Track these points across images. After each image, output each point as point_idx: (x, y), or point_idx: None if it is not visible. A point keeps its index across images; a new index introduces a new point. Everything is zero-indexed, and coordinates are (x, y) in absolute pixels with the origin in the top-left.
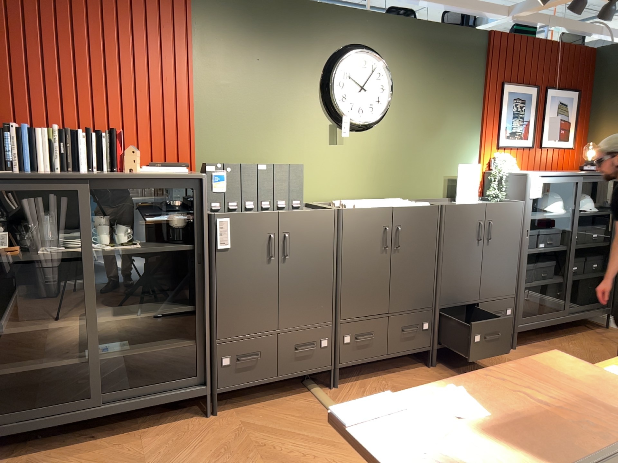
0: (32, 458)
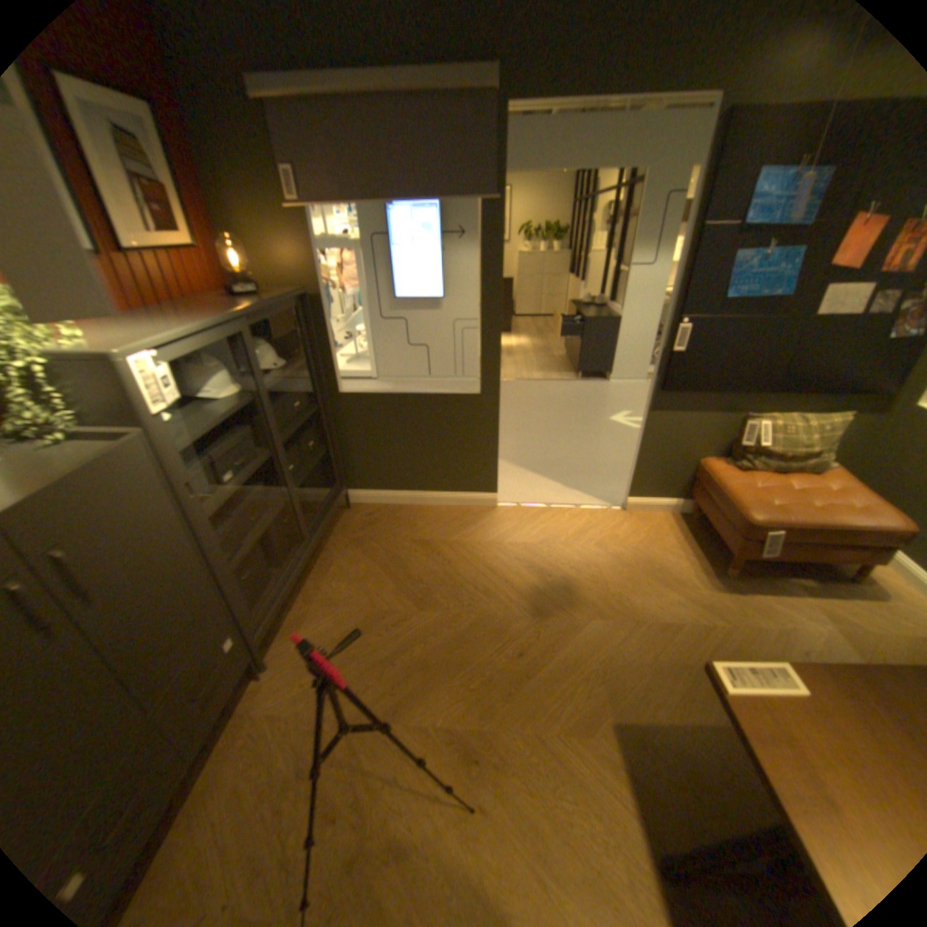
0: None
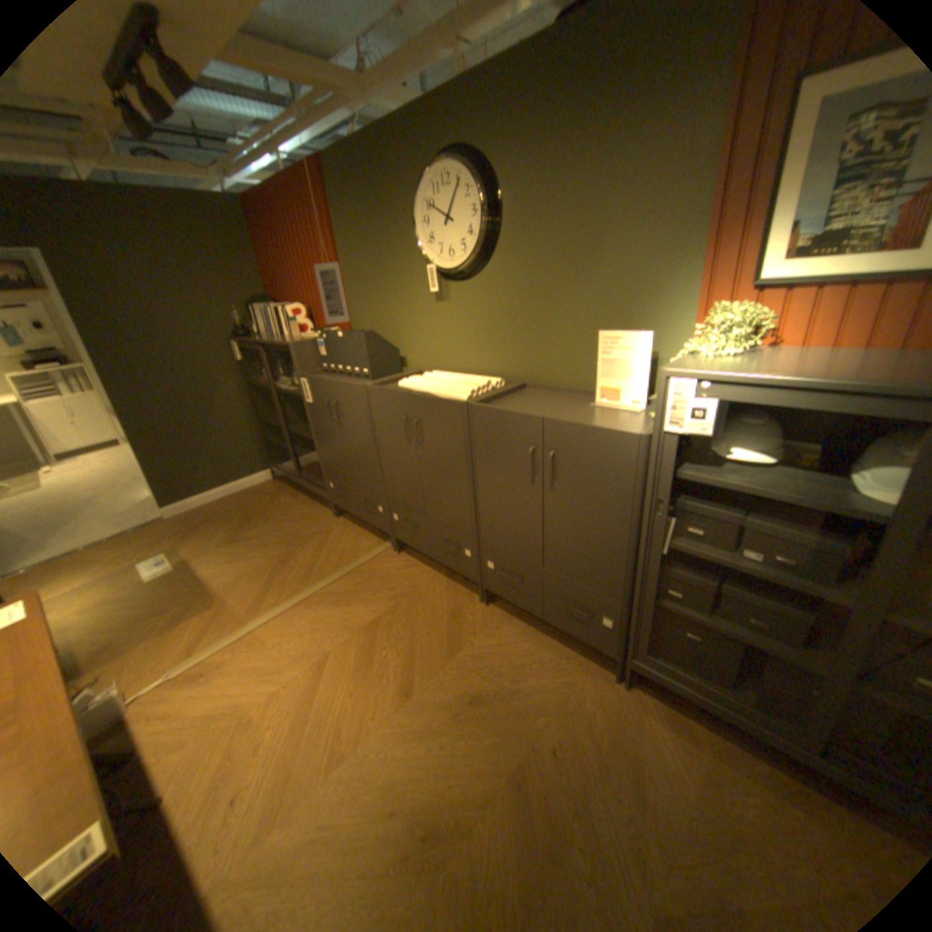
0: (286, 489)
